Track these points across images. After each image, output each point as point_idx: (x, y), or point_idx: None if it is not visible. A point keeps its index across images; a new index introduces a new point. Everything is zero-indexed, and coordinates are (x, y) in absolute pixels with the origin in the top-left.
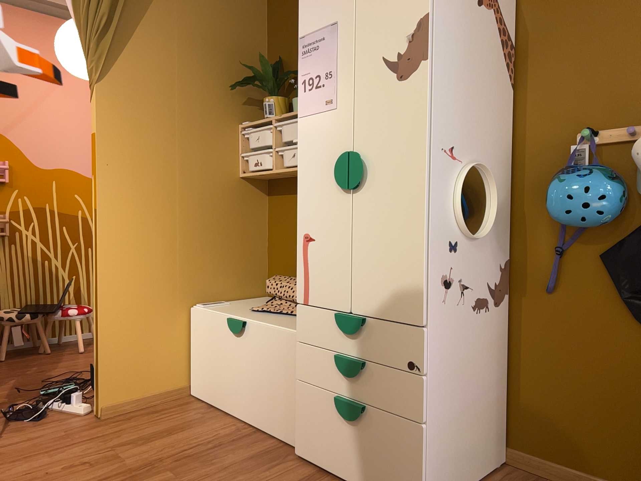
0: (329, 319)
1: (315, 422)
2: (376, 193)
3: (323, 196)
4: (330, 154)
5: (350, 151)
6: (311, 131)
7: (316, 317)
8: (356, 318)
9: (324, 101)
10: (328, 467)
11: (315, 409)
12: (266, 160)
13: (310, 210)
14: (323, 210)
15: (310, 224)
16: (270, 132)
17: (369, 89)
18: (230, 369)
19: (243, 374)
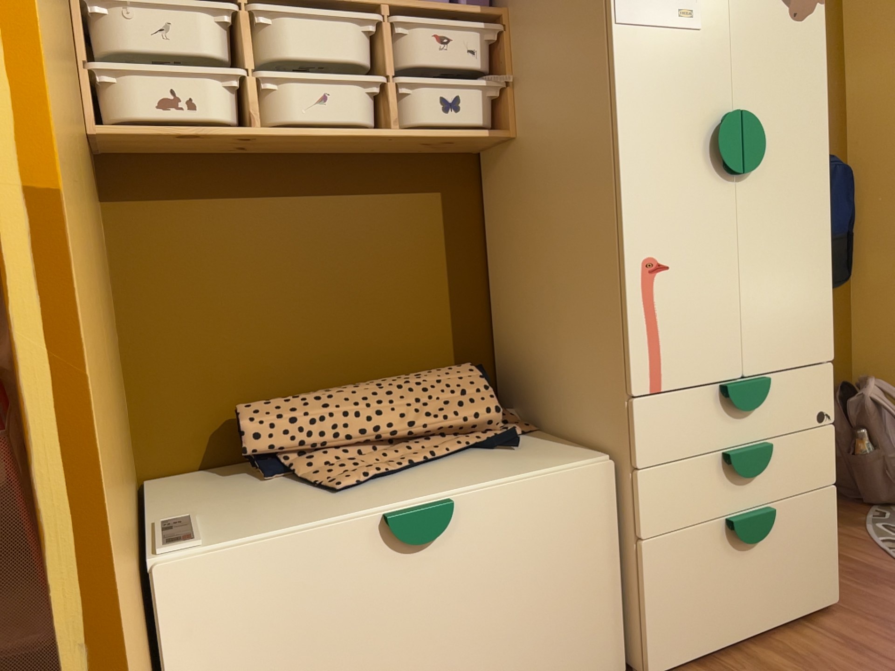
0: (704, 400)
1: (688, 588)
2: (770, 183)
3: (683, 187)
4: (692, 112)
5: (737, 111)
6: (648, 59)
7: (678, 406)
8: (761, 379)
9: (675, 8)
10: (716, 642)
11: (687, 566)
12: (212, 99)
13: (656, 214)
14: (685, 212)
15: (658, 239)
16: (222, 26)
17: (753, 16)
18: (399, 646)
19: (450, 630)
